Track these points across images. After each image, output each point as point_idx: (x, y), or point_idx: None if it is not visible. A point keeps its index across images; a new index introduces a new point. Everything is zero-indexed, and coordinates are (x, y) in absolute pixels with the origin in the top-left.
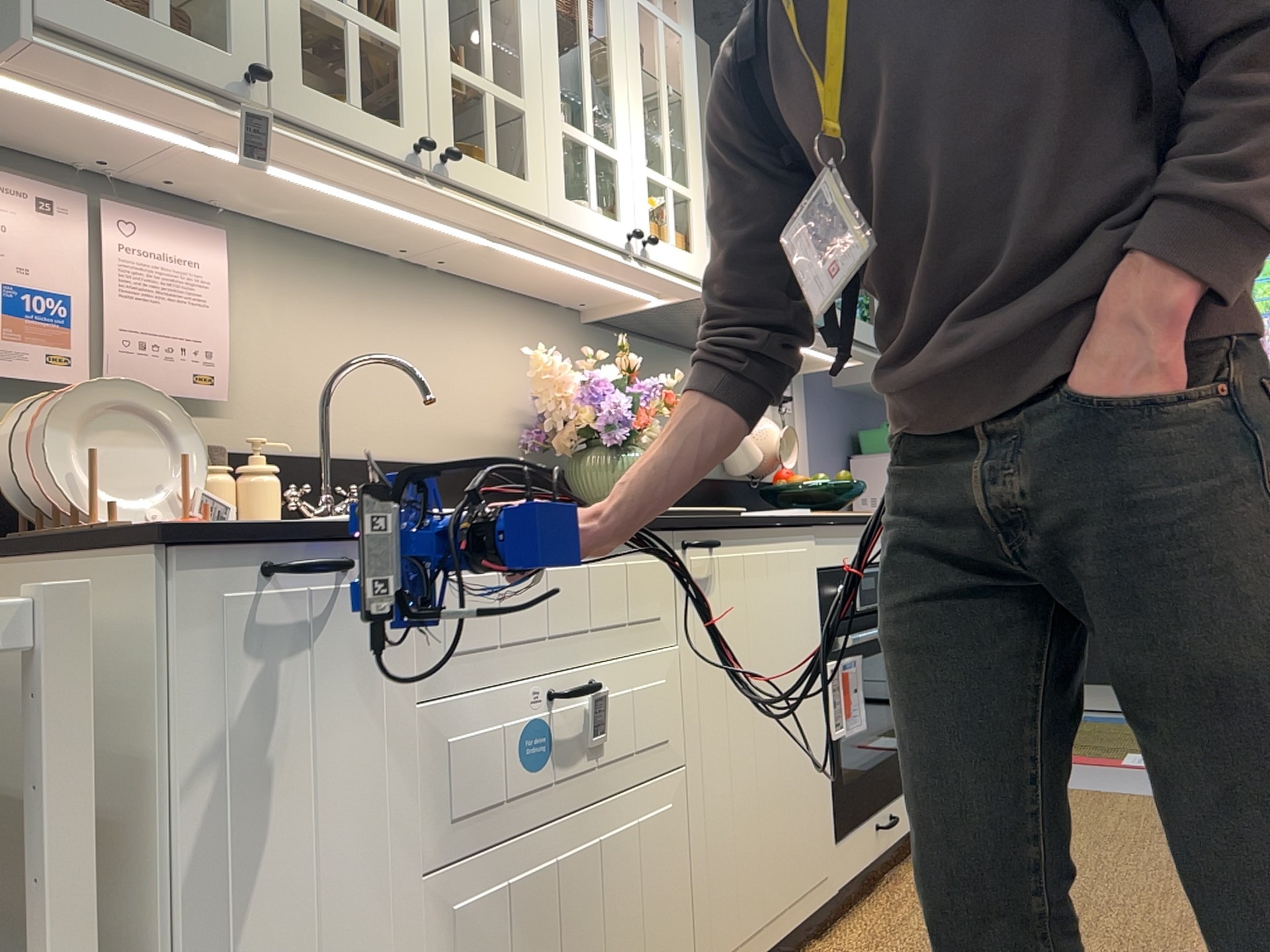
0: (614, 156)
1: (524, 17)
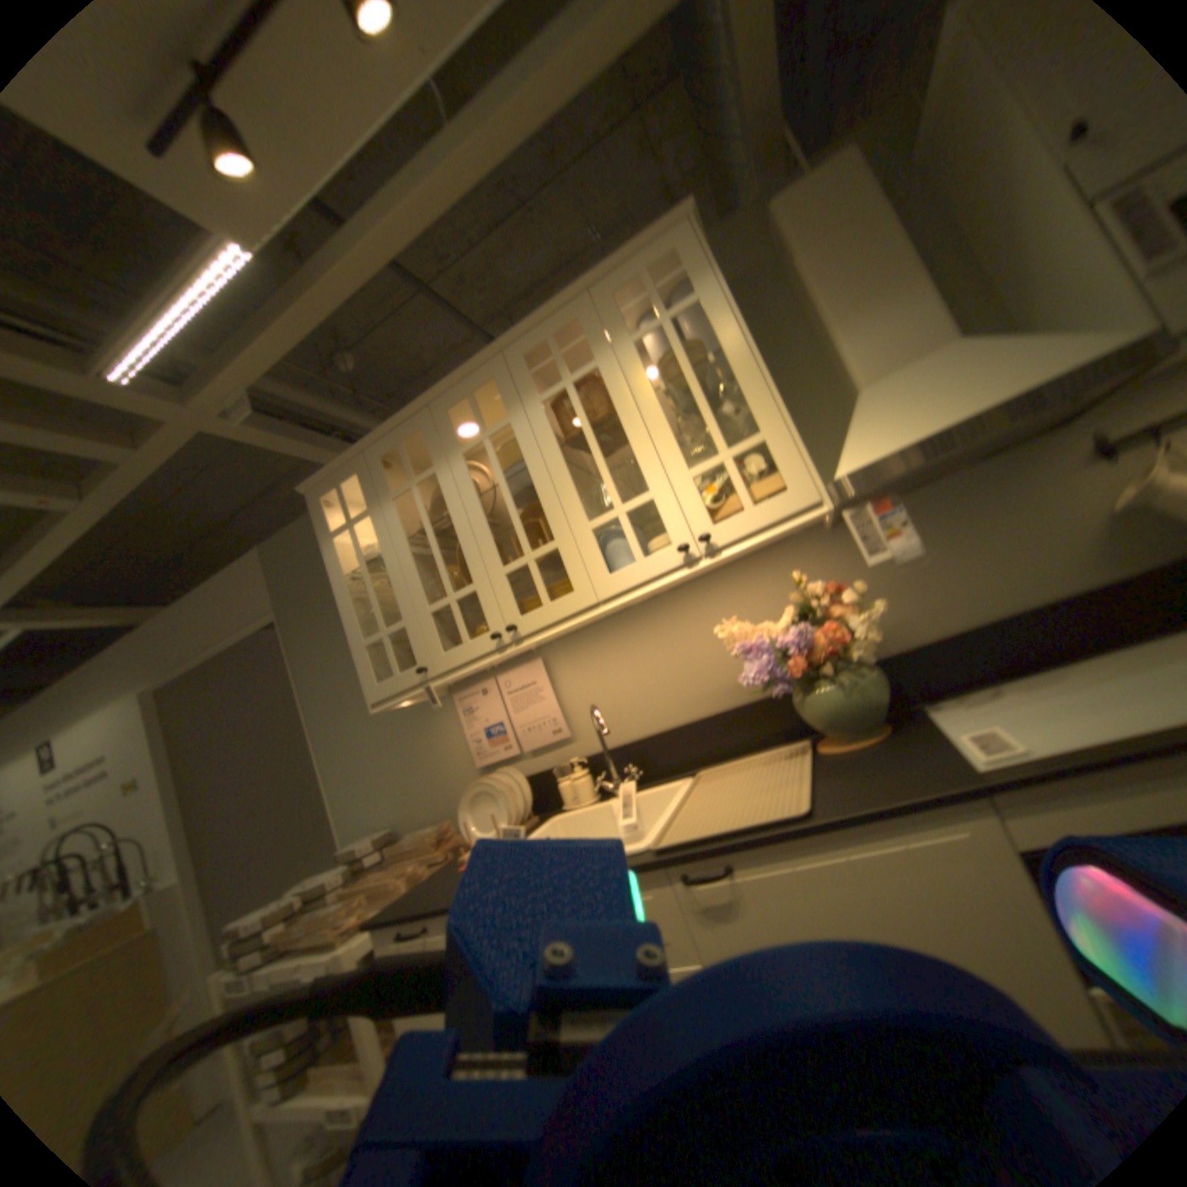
0: (645, 497)
1: (536, 484)
